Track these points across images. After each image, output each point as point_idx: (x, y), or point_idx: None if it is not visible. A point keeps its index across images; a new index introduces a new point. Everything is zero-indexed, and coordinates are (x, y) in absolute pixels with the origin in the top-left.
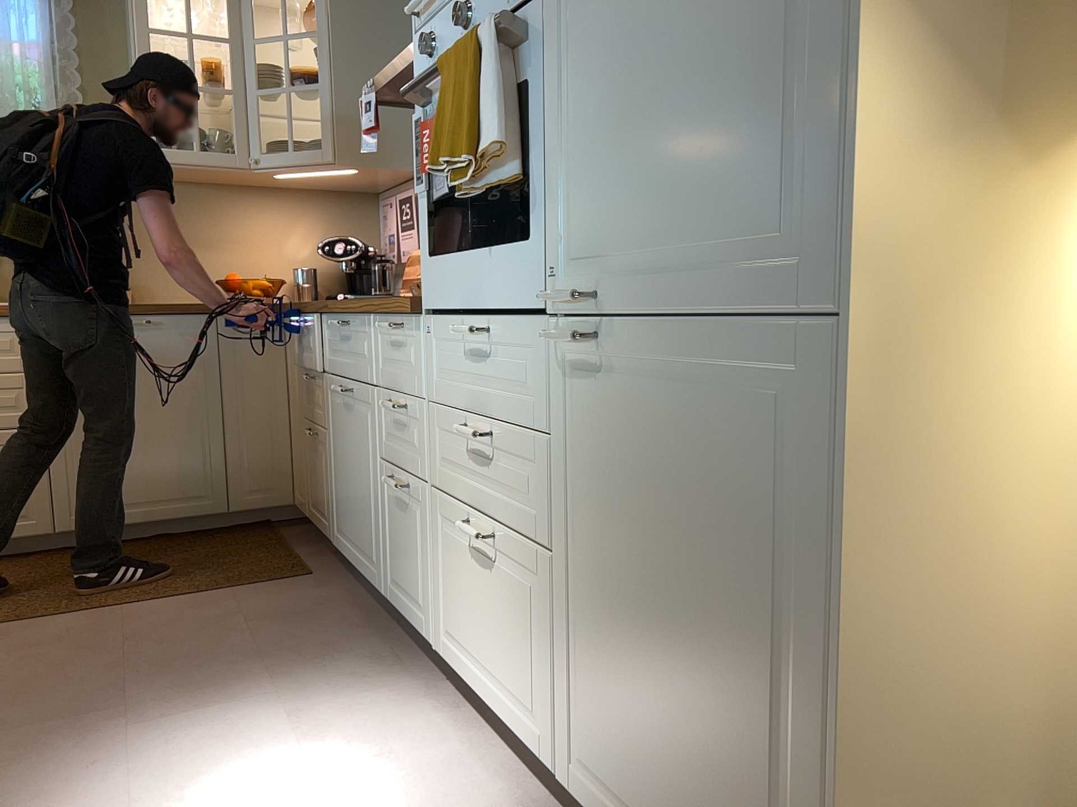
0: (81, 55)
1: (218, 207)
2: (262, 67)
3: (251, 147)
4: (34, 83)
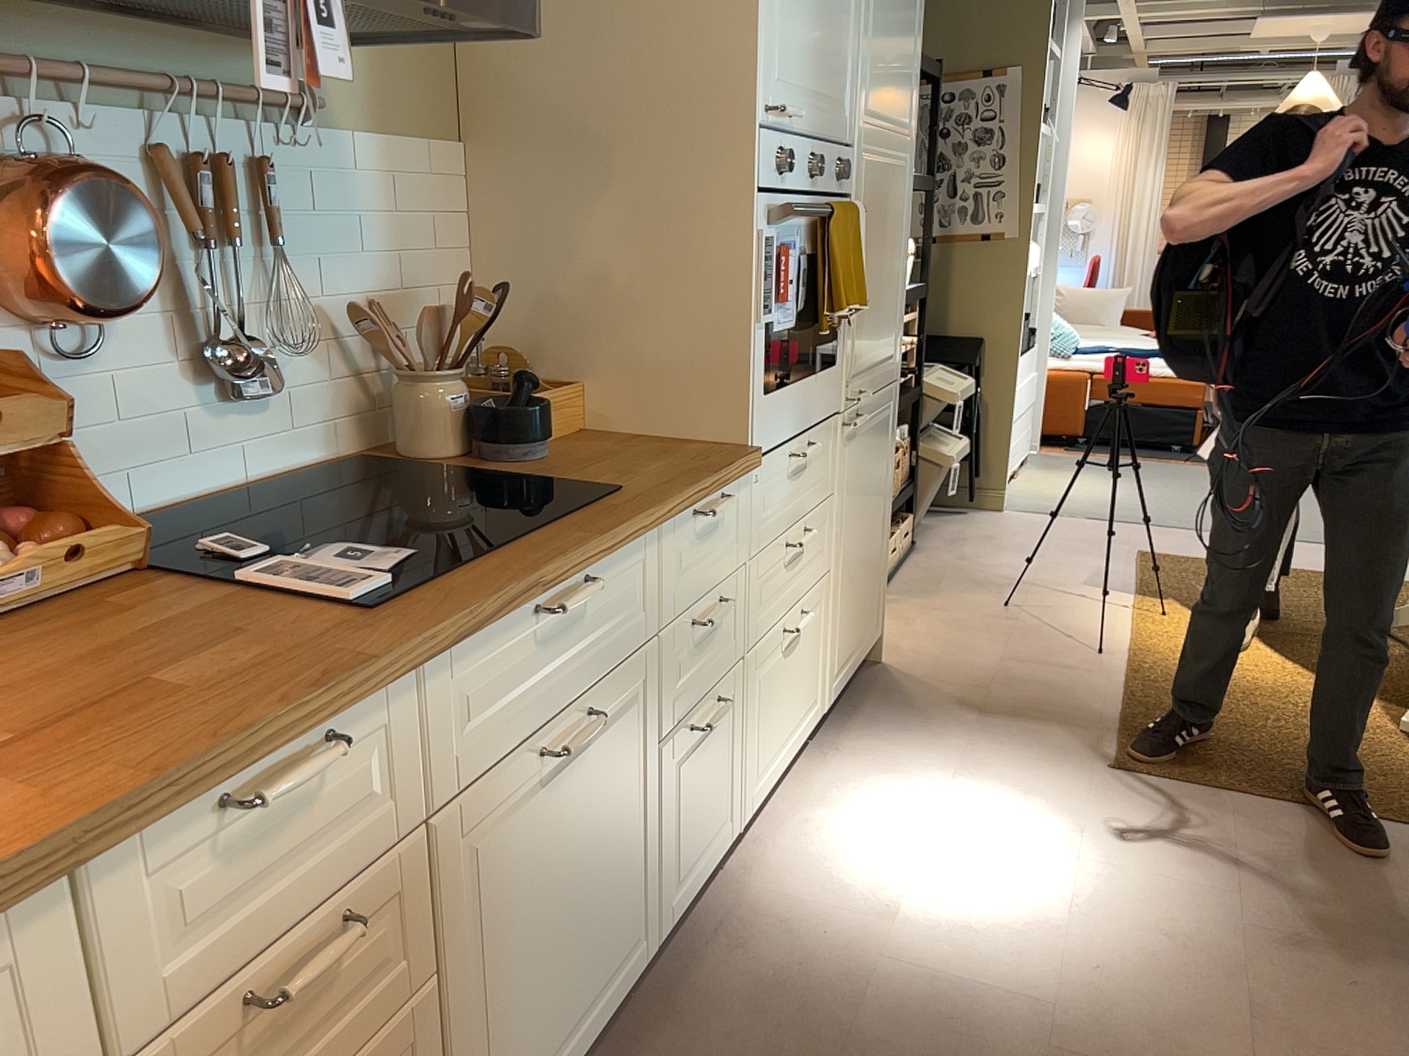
0: None
1: None
2: None
3: None
4: None
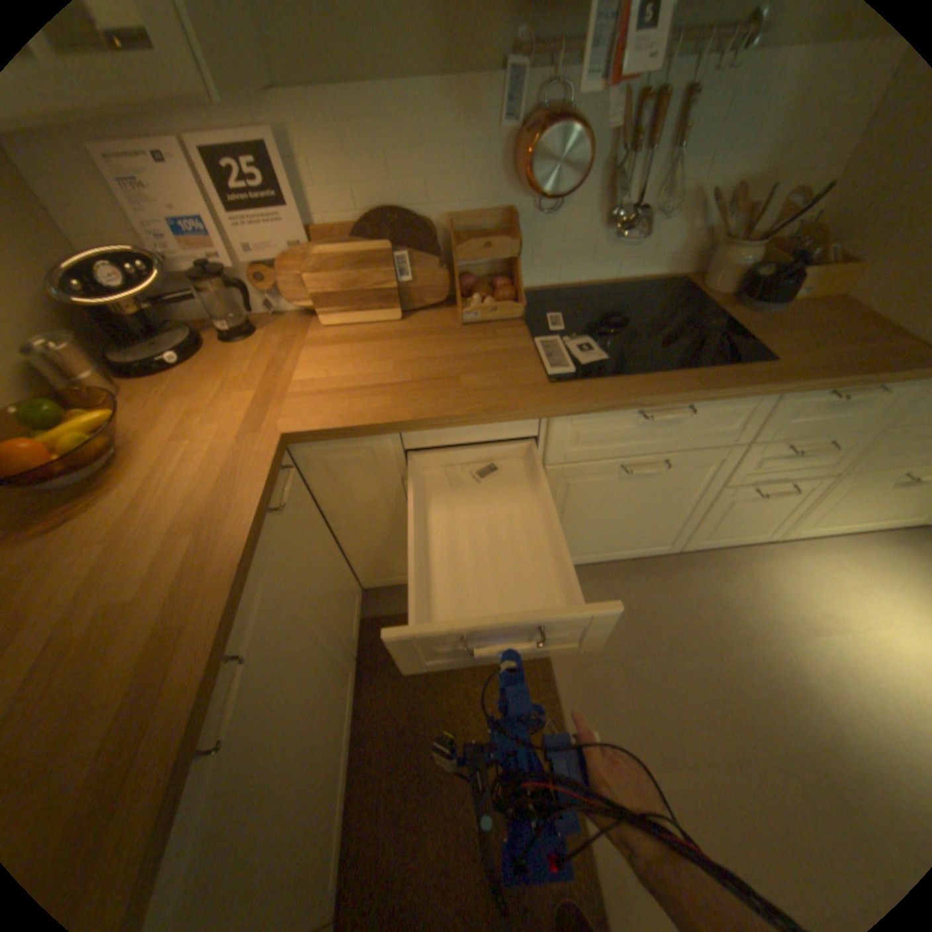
0: None
1: None
2: None
3: None
4: None
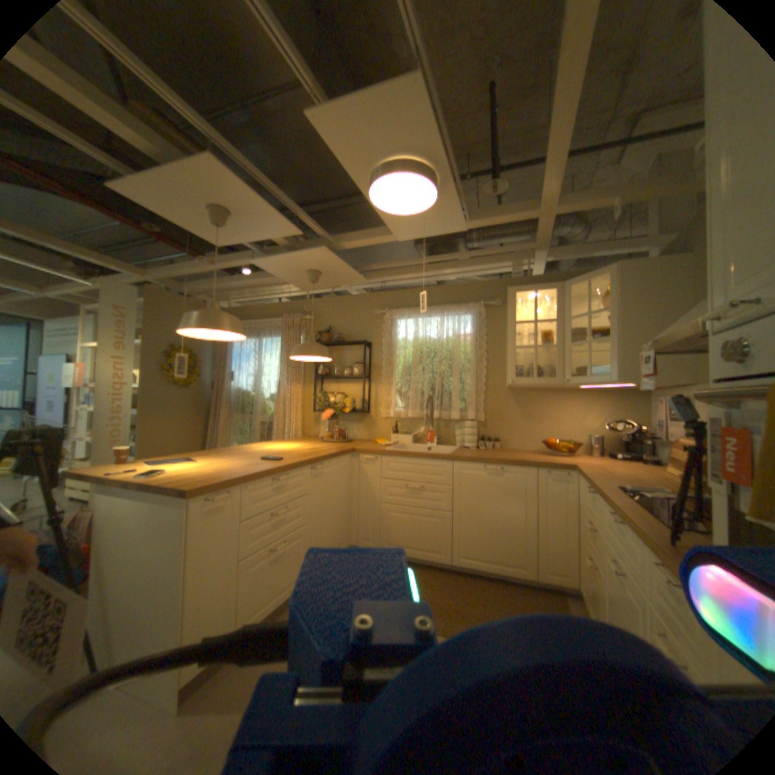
0: (488, 336)
1: (546, 401)
2: (574, 330)
3: (565, 374)
4: (468, 351)
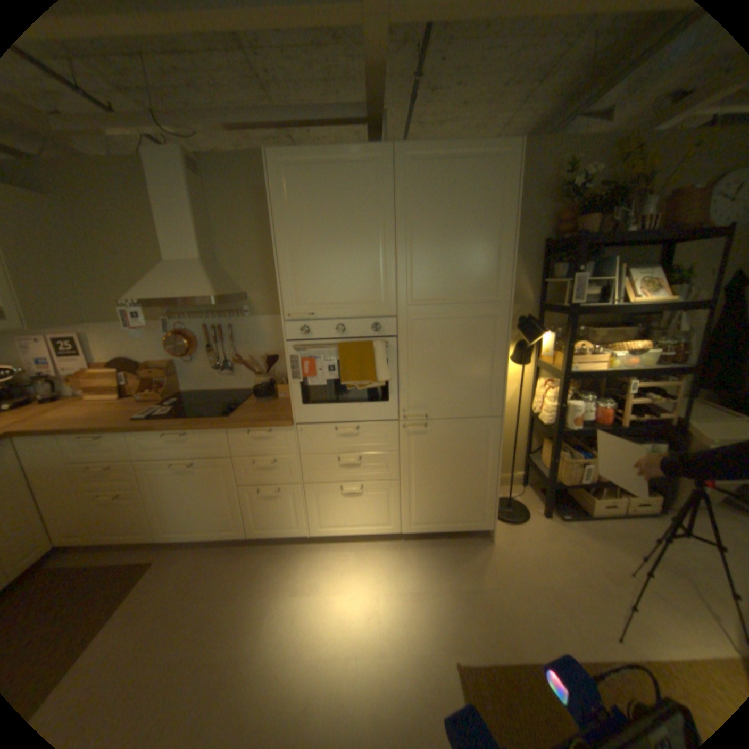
0: None
1: None
2: None
3: None
4: None
